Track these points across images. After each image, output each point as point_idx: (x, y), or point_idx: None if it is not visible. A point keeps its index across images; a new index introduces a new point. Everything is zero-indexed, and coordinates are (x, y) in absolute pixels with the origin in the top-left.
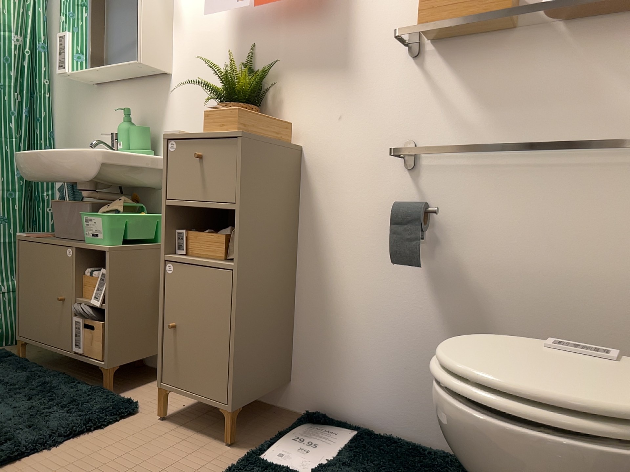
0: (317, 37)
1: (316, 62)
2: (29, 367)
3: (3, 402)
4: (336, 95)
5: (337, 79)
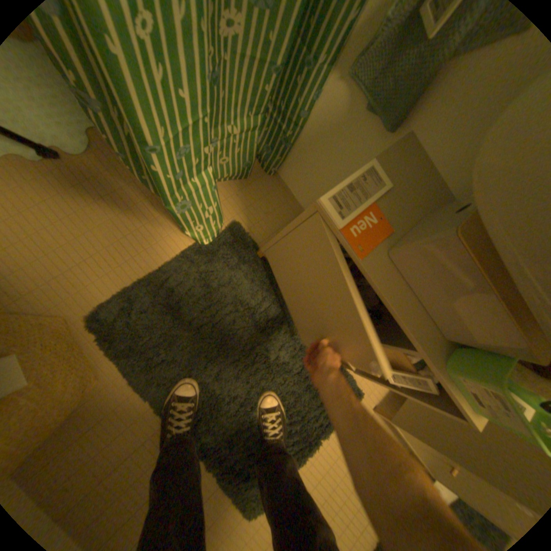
0: None
1: None
2: (274, 291)
3: (272, 380)
4: None
5: None
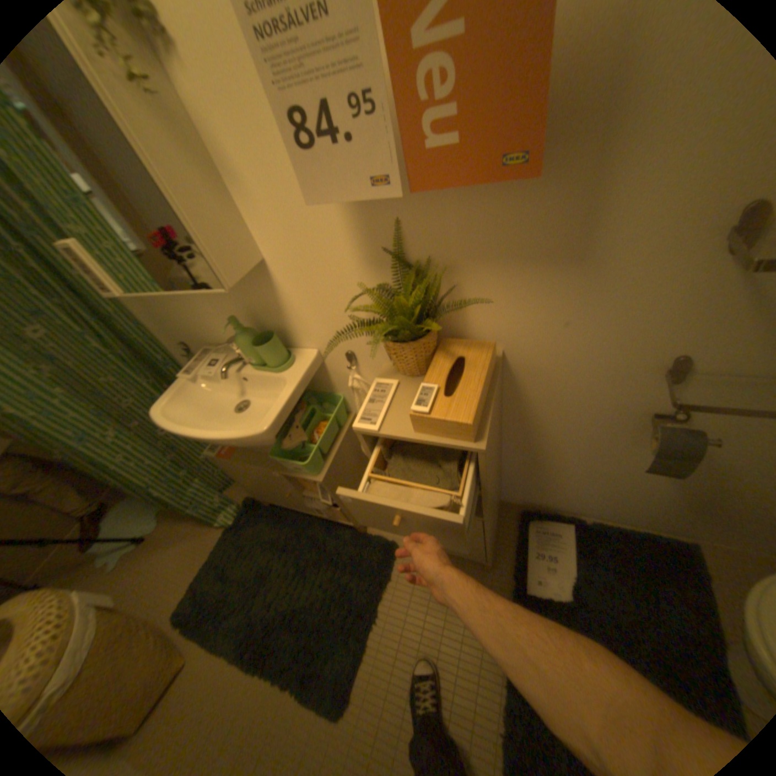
0: (527, 207)
1: (525, 249)
2: (285, 520)
3: (305, 581)
4: (562, 295)
5: (565, 275)
